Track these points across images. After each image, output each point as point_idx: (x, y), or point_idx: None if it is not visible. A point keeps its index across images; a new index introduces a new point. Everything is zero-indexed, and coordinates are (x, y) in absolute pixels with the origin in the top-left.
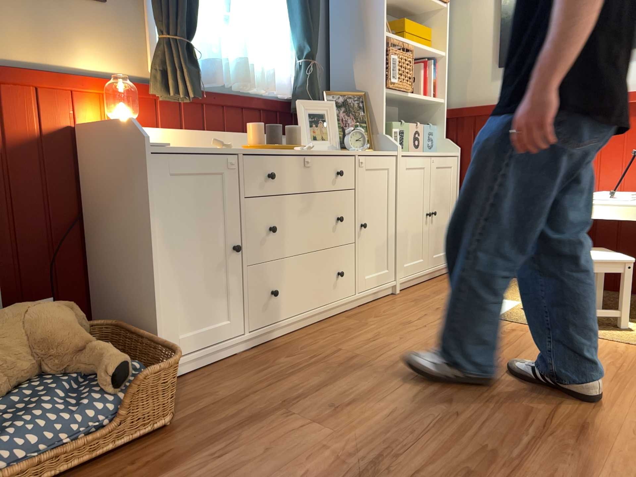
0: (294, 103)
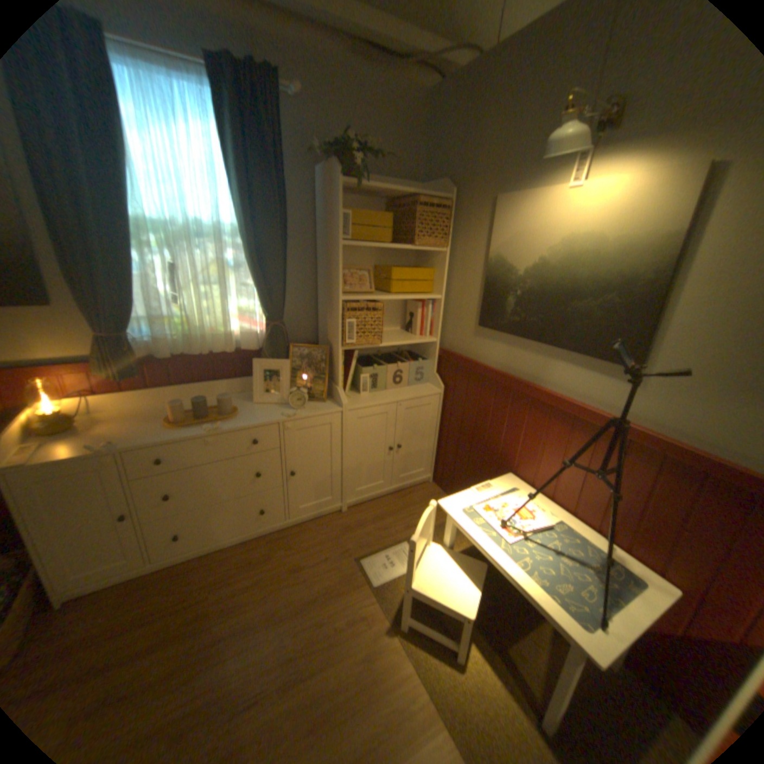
0: (263, 355)
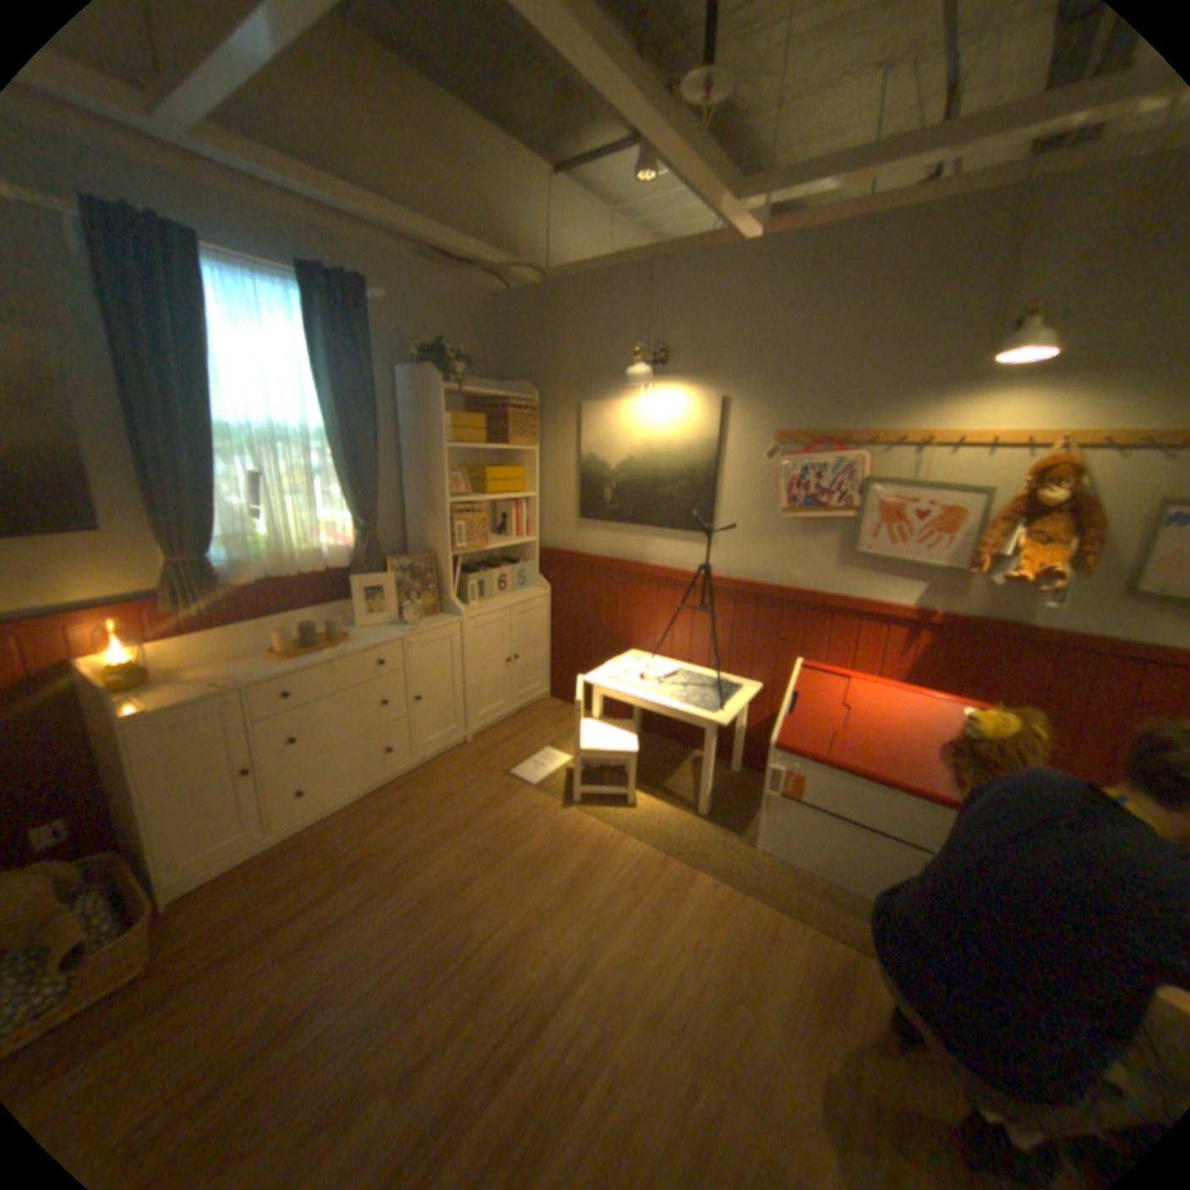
0: (352, 573)
